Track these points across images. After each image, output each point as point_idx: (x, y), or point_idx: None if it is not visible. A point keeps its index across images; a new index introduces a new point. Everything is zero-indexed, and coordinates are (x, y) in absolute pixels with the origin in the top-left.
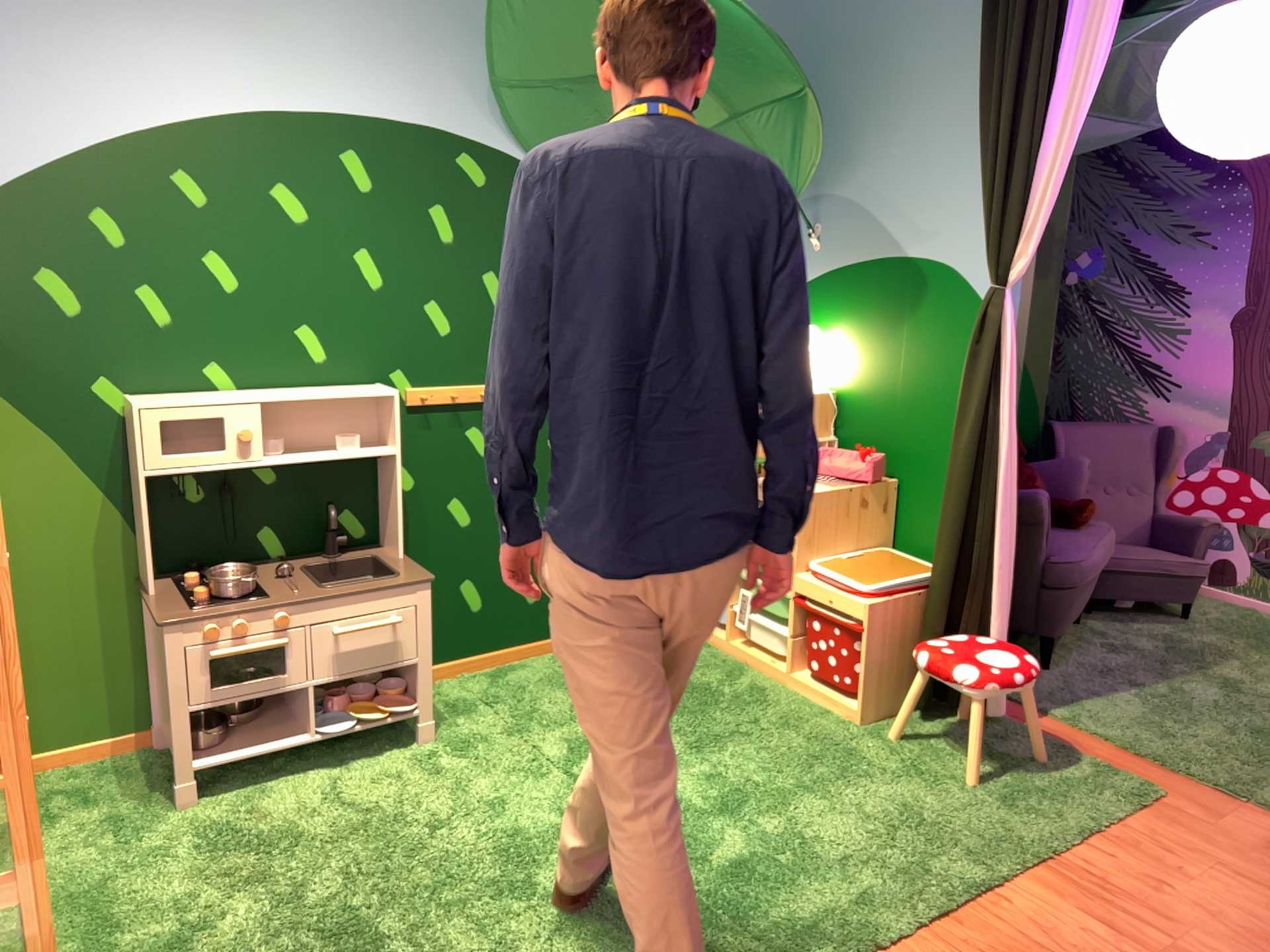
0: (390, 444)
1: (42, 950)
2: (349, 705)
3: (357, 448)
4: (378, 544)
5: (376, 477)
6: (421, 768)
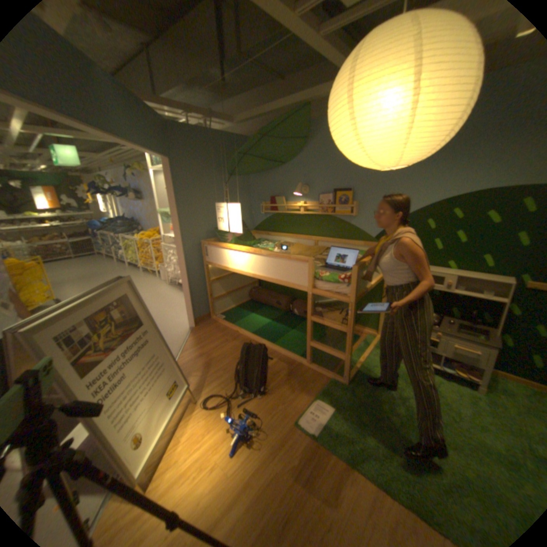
0: (507, 299)
1: (355, 371)
2: (458, 368)
3: (493, 296)
4: (497, 328)
5: (503, 307)
6: (472, 400)
